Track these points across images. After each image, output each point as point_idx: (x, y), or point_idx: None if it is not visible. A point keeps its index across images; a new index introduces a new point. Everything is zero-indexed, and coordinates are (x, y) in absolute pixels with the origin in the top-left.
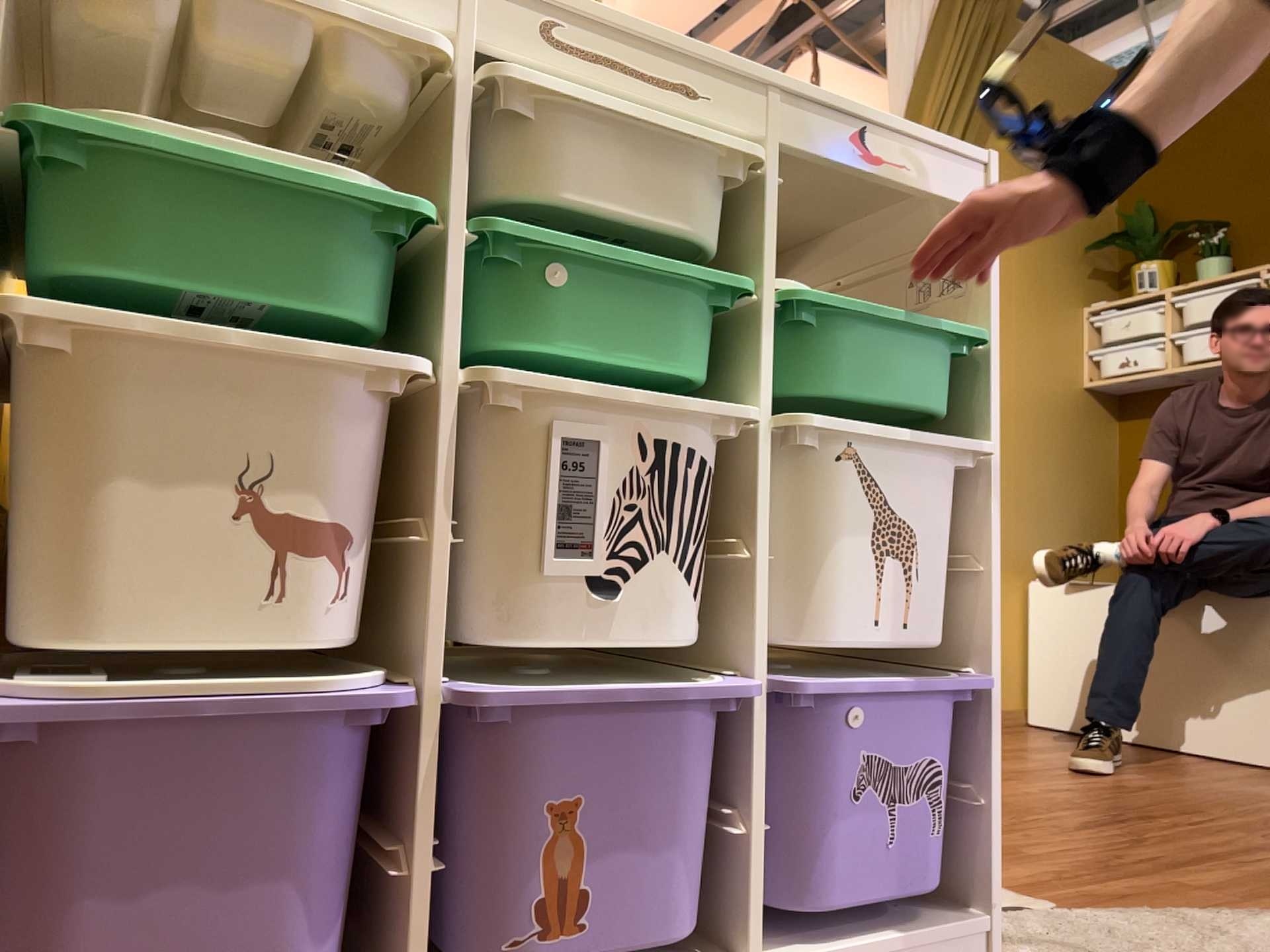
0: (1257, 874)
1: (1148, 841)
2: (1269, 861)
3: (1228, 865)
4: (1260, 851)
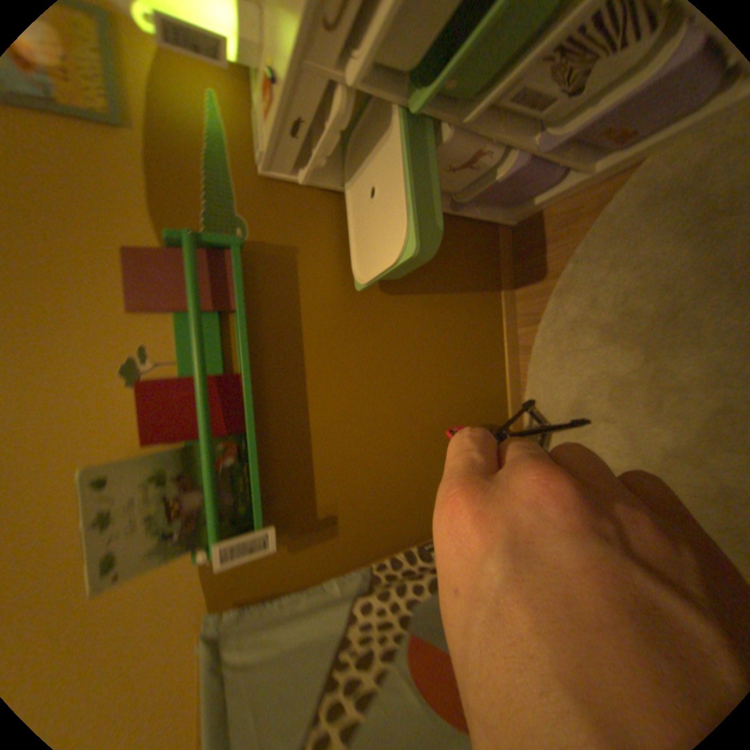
0: None
1: None
2: None
3: None
4: None
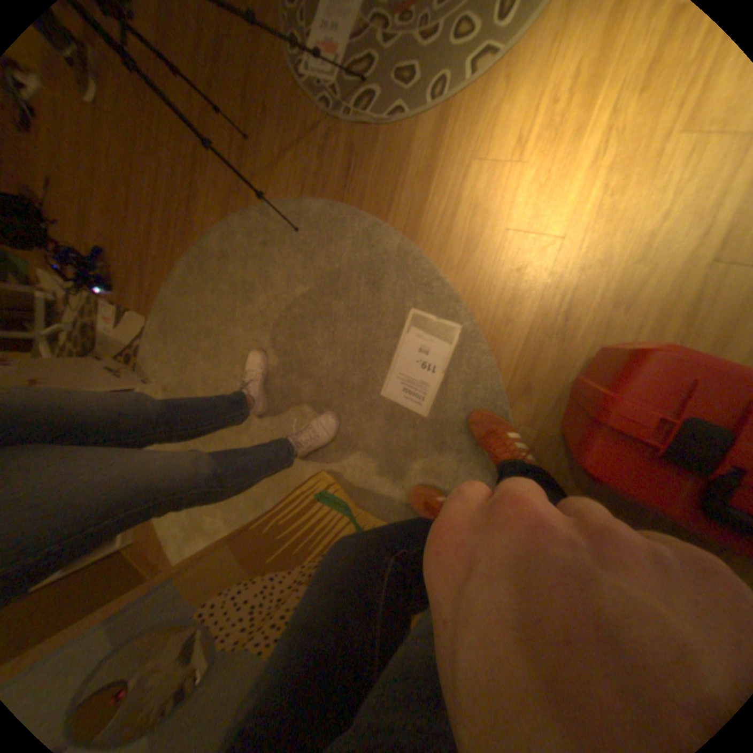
0: (162, 226)
1: (140, 215)
2: (161, 202)
3: (157, 223)
4: (157, 189)
